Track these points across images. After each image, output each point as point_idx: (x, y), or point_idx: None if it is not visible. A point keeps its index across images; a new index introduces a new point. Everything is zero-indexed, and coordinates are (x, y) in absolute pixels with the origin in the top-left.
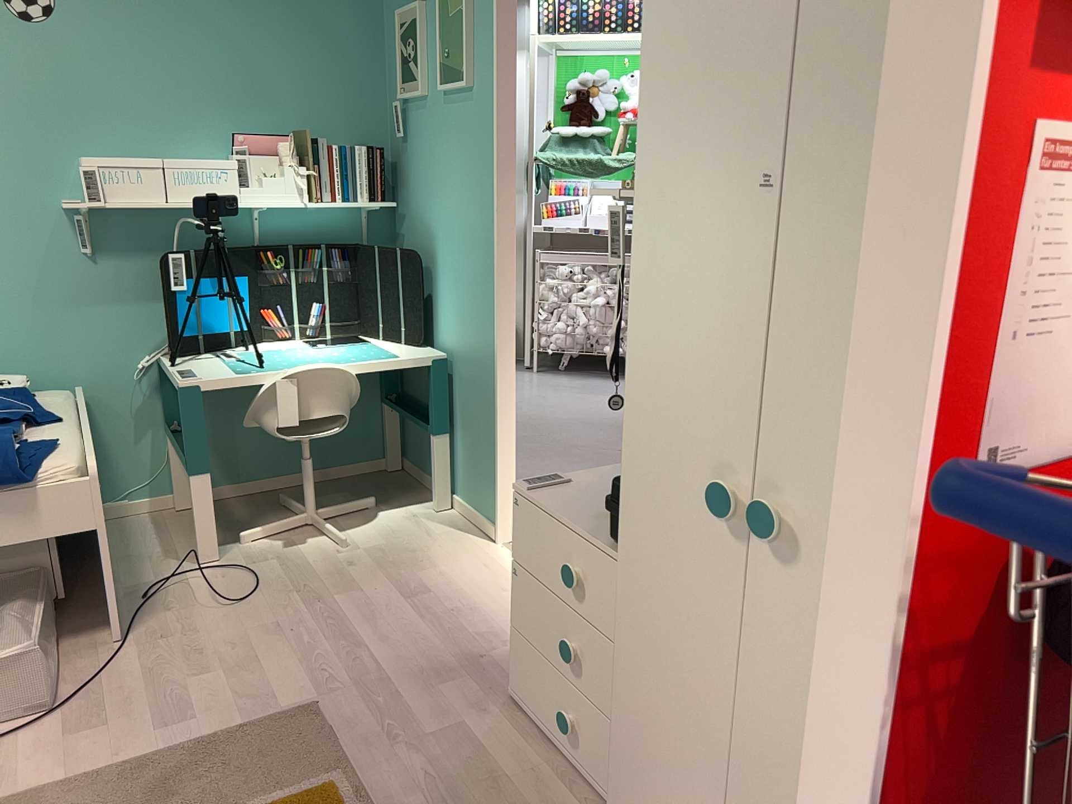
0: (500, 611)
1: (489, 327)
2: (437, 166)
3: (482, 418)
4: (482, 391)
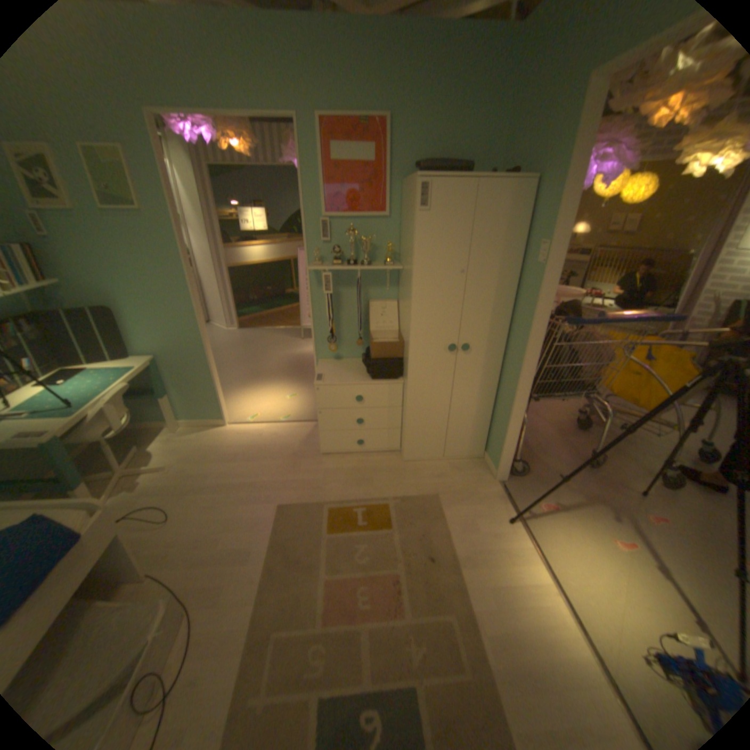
0: (272, 441)
1: (192, 335)
2: (103, 255)
3: (196, 378)
4: (192, 366)
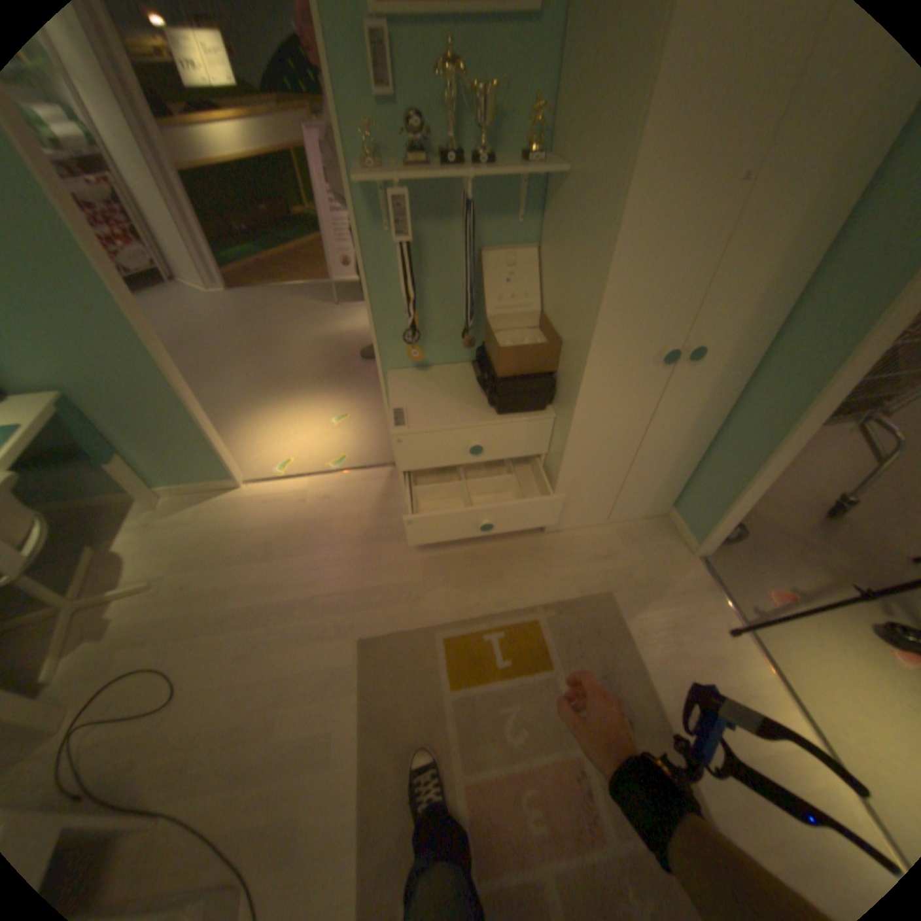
0: (324, 510)
1: (127, 343)
2: None
3: (163, 419)
4: (149, 400)
